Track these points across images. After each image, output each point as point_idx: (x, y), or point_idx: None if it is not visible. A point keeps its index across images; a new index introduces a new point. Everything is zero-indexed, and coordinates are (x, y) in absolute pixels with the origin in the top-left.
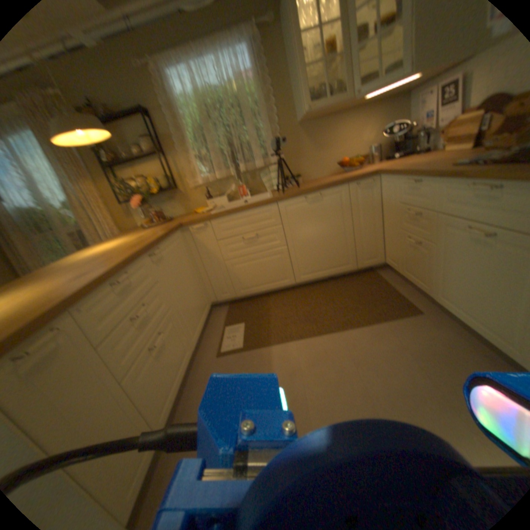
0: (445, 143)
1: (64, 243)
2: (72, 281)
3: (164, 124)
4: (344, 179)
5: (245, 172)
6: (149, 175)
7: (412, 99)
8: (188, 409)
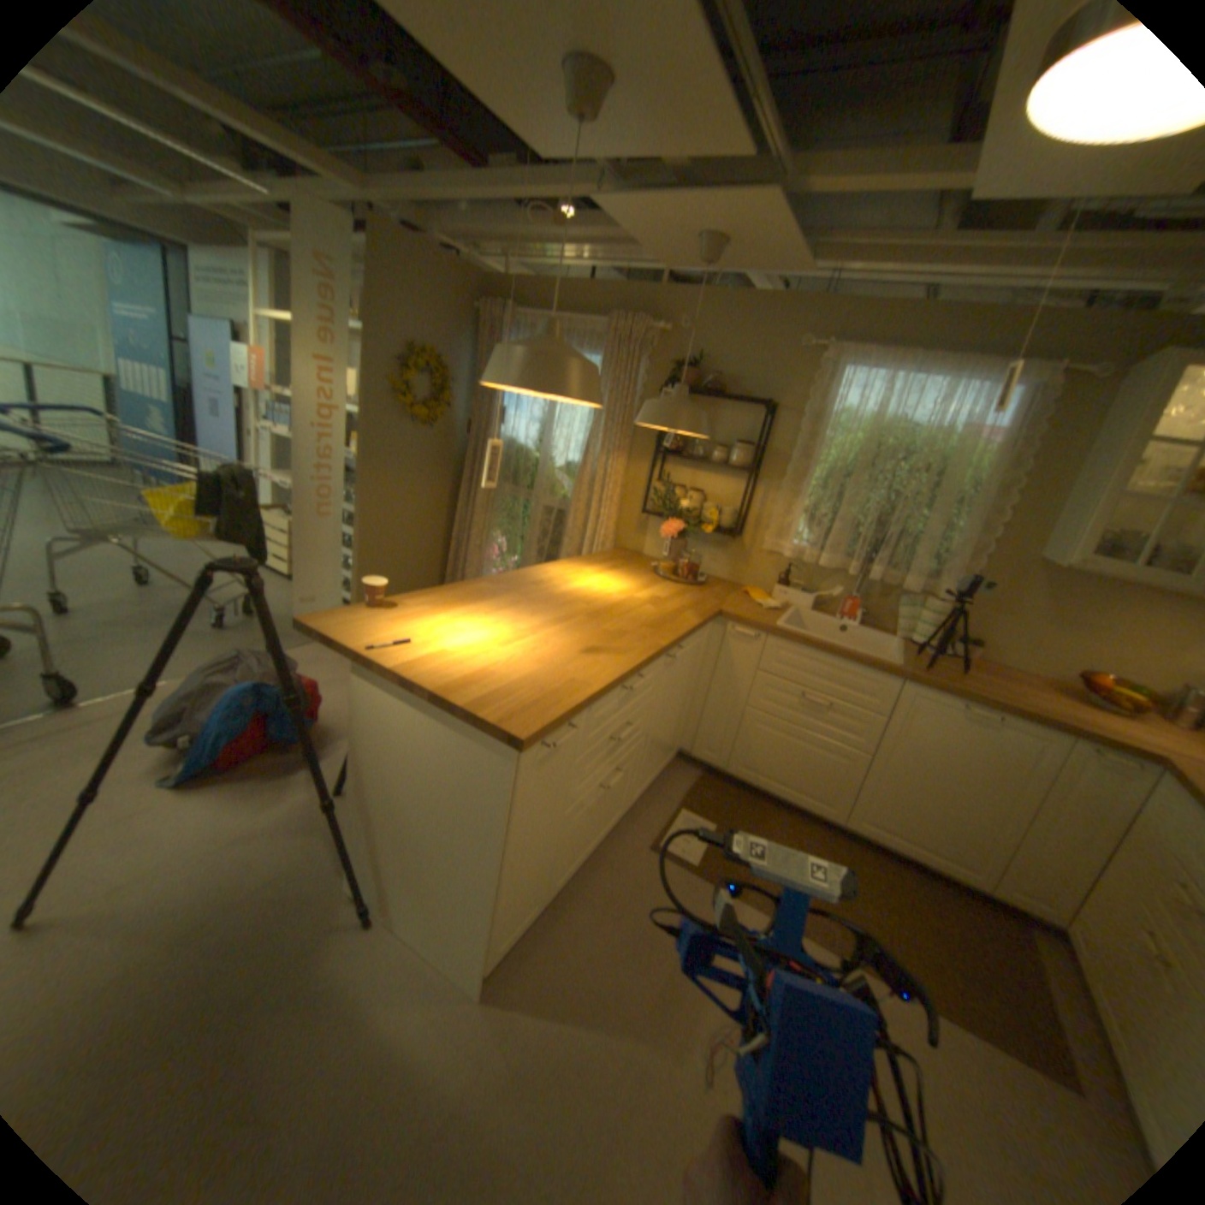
0: None
1: (537, 525)
2: (595, 666)
3: (790, 444)
4: (1074, 731)
5: (877, 582)
6: (714, 501)
7: None
8: (588, 900)
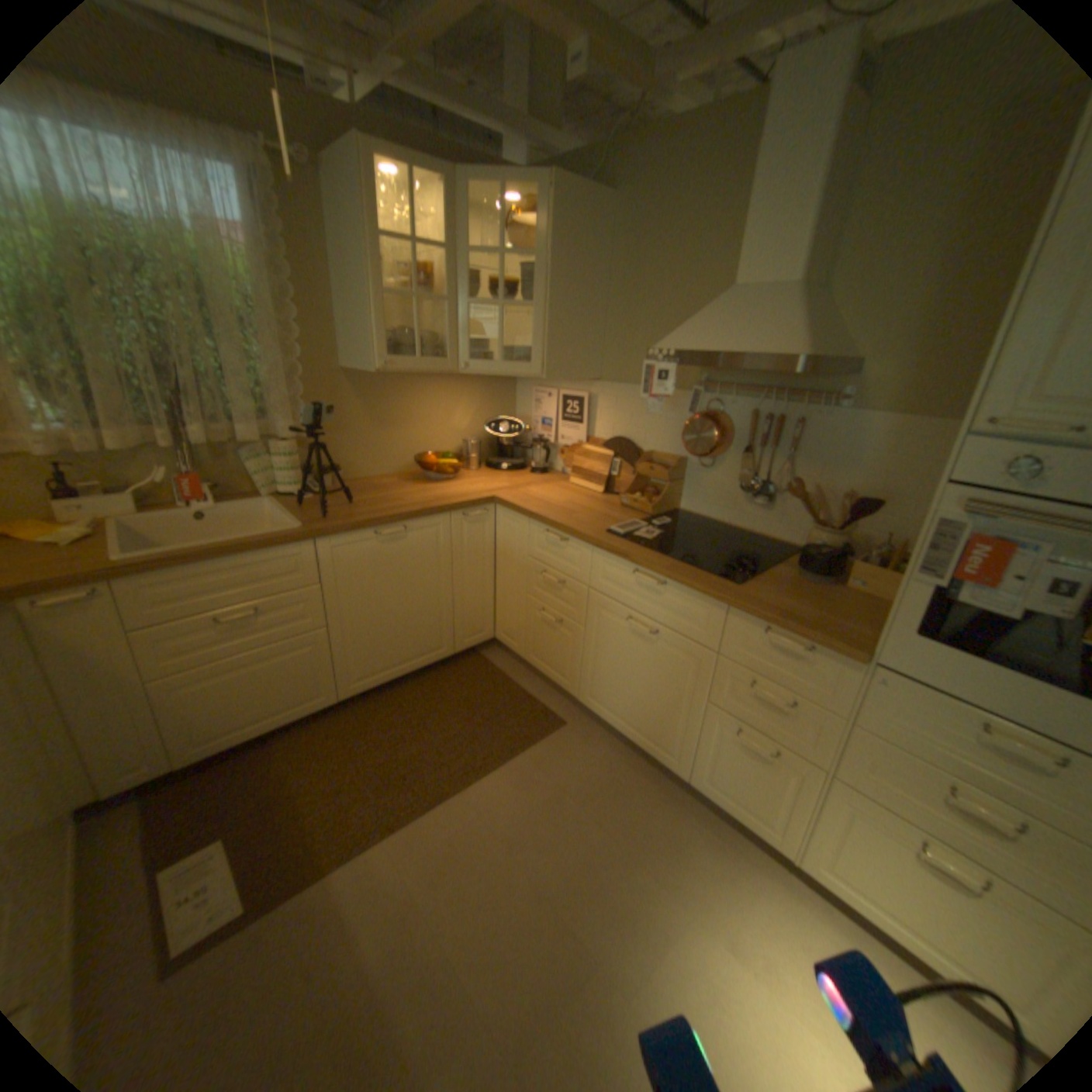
0: (570, 475)
1: None
2: None
3: None
4: (446, 509)
5: (200, 445)
6: None
7: (520, 389)
8: None
